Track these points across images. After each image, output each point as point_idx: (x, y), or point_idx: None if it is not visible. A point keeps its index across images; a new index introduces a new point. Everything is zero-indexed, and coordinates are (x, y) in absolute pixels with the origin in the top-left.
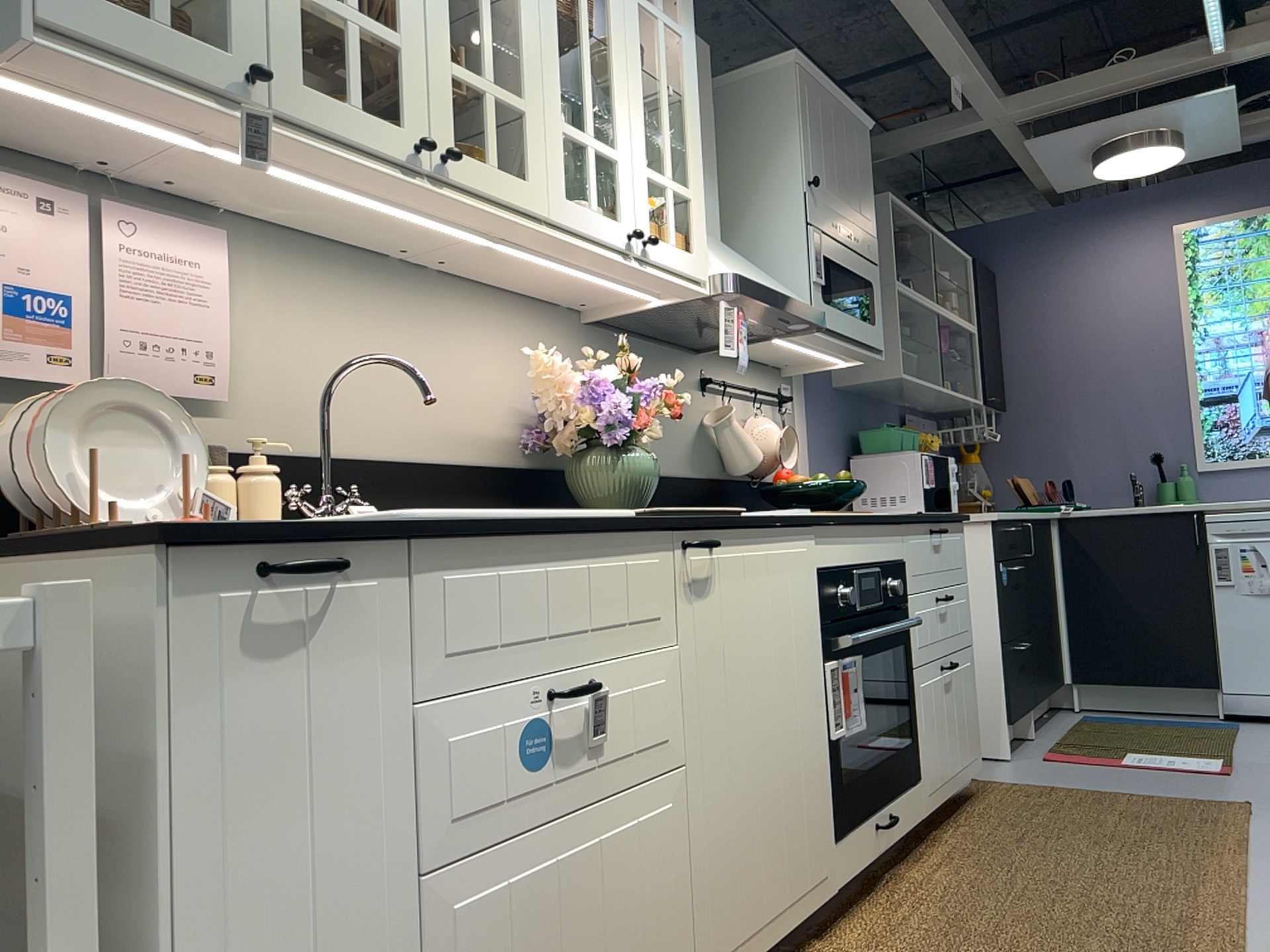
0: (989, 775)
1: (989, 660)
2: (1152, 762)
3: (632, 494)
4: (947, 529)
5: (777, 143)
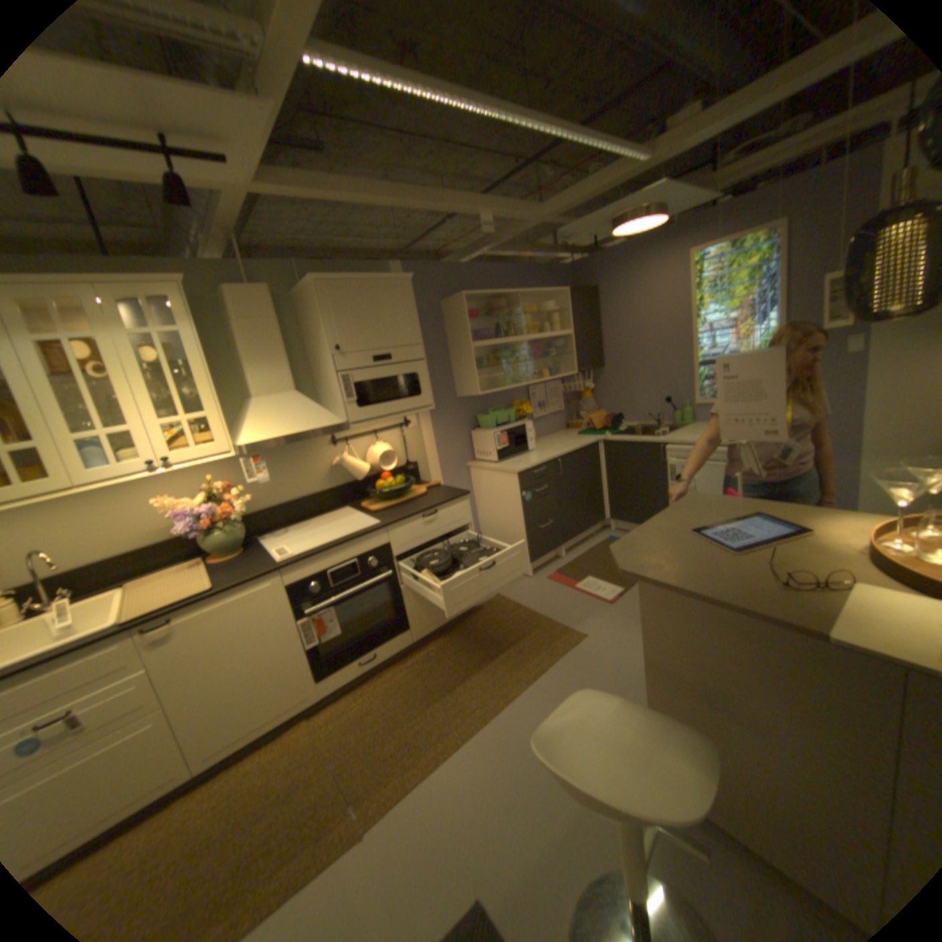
0: (507, 591)
1: (521, 534)
2: (589, 588)
3: (225, 546)
4: (442, 507)
5: (319, 325)
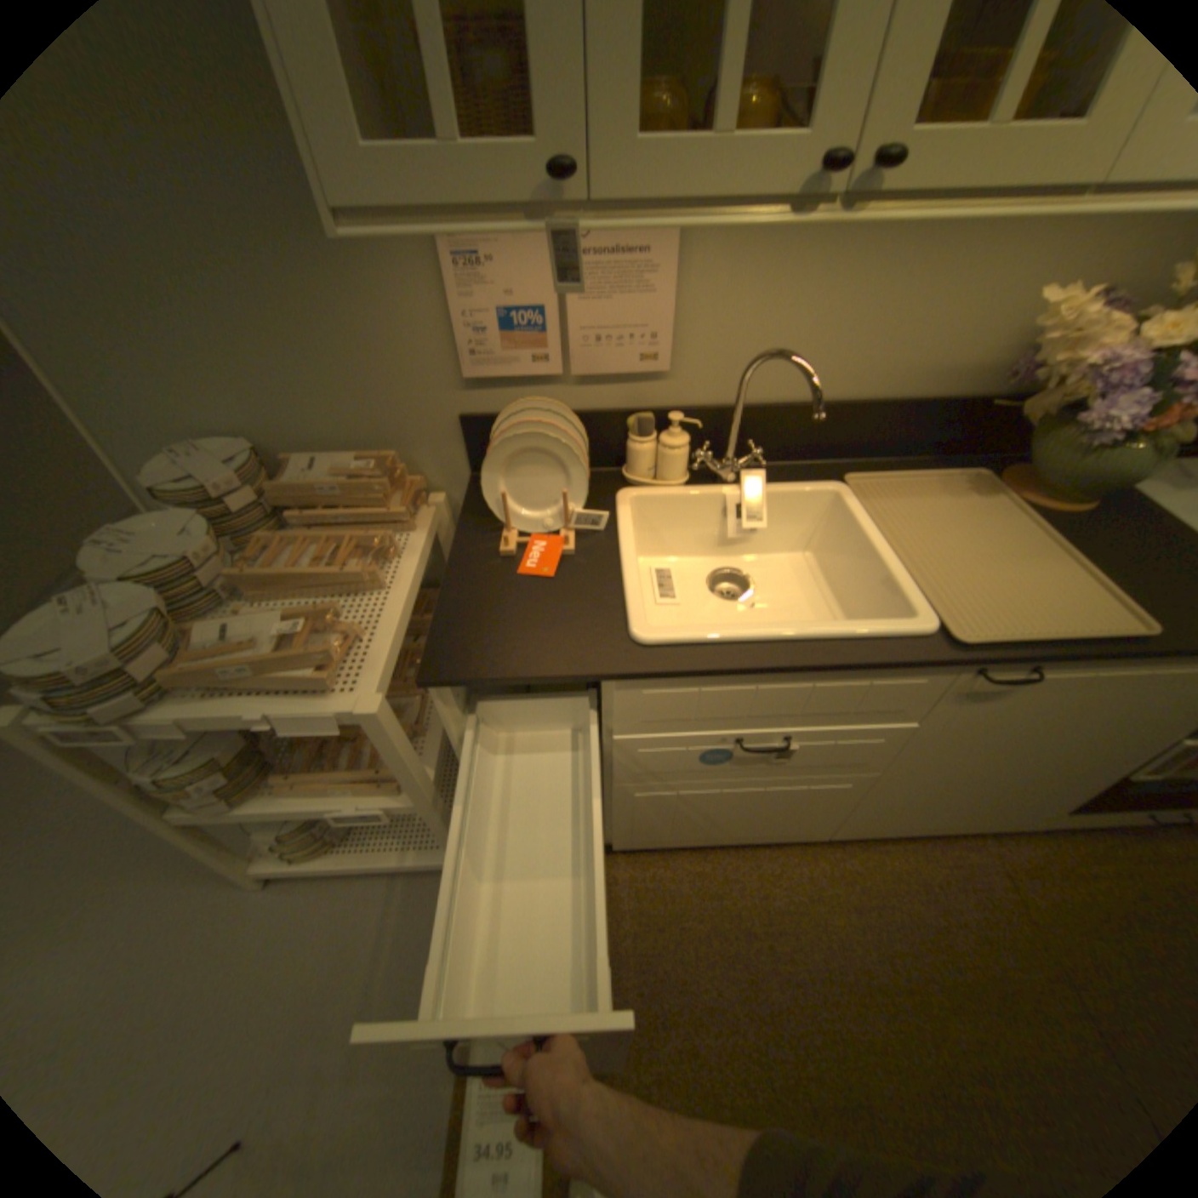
0: None
1: None
2: None
3: (1099, 482)
4: None
5: None
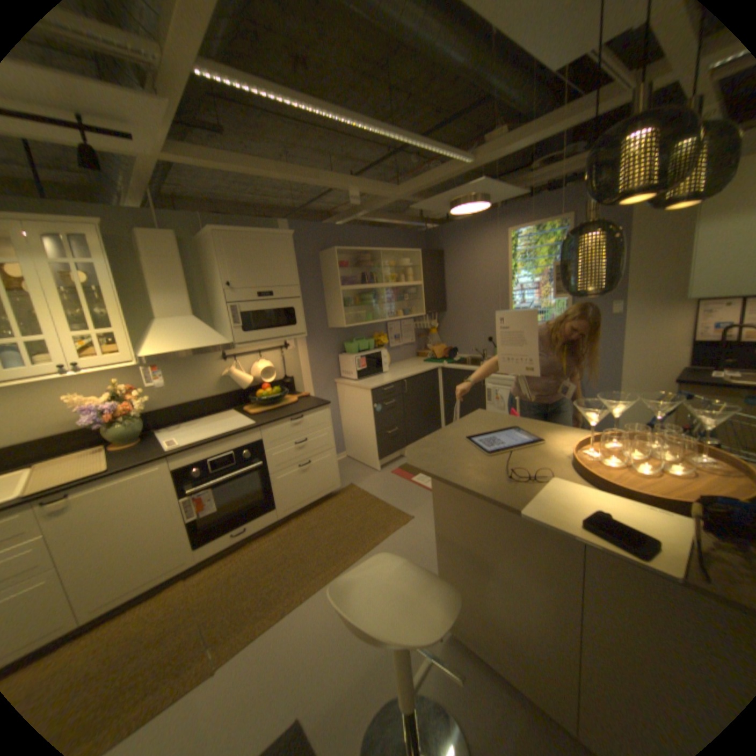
0: (359, 482)
1: (372, 437)
2: (421, 481)
3: (123, 437)
4: (307, 414)
5: (214, 265)
